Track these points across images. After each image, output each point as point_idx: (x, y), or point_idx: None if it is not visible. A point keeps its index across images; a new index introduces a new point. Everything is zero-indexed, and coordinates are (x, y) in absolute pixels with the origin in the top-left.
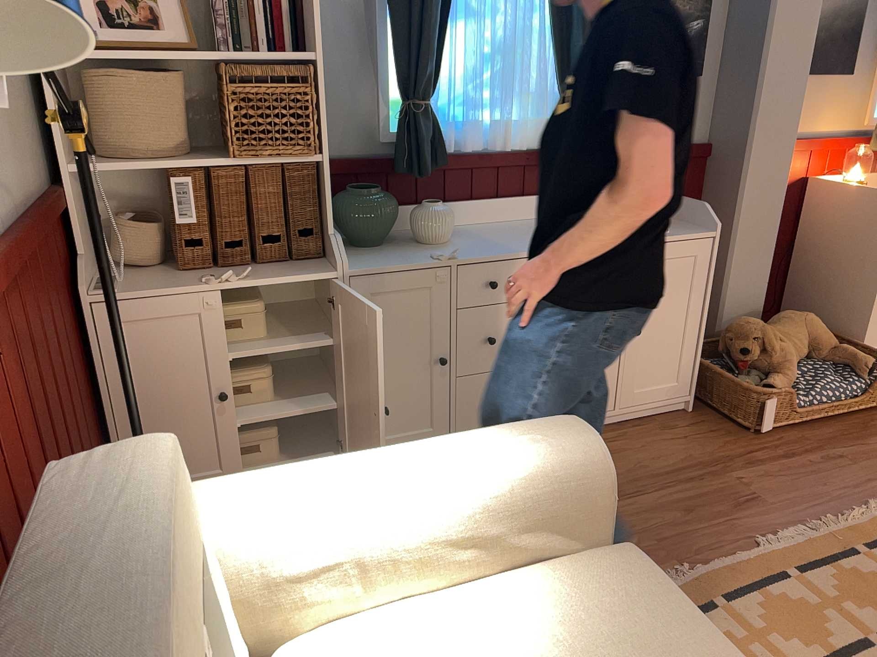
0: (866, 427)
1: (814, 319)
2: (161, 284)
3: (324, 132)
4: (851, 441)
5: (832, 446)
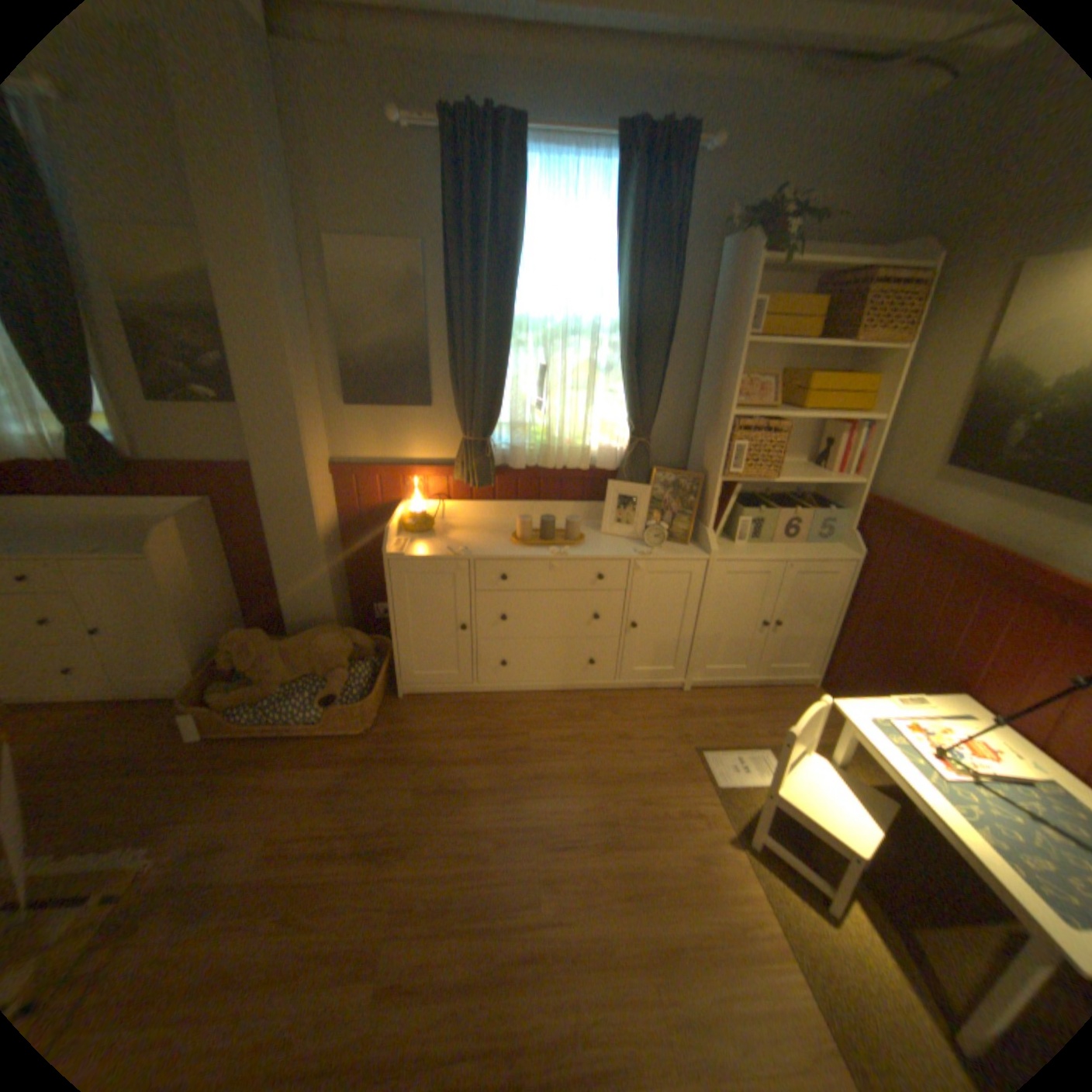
0: (299, 758)
1: (326, 641)
2: None
3: None
4: (254, 772)
5: (227, 774)
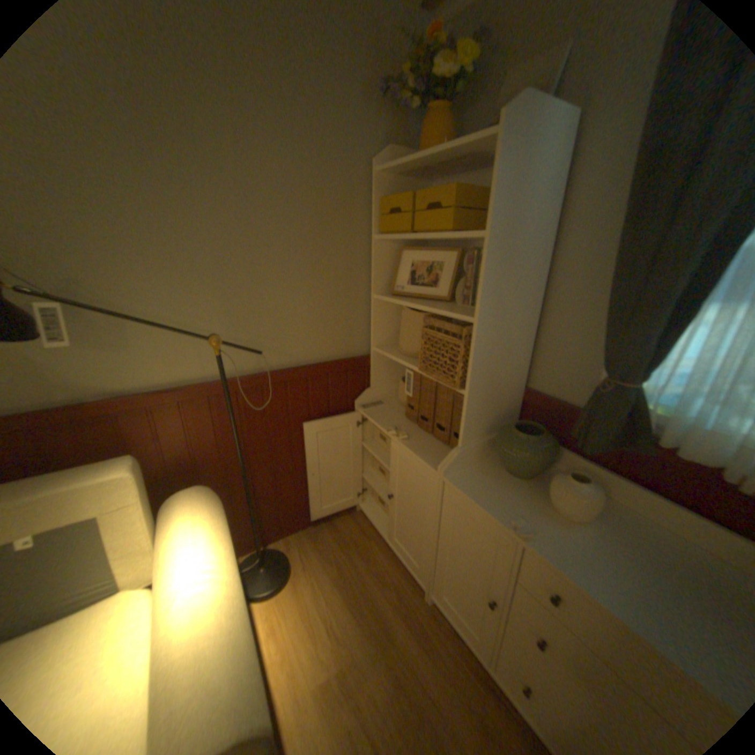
0: None
1: None
2: (384, 417)
3: (471, 376)
4: None
5: None
